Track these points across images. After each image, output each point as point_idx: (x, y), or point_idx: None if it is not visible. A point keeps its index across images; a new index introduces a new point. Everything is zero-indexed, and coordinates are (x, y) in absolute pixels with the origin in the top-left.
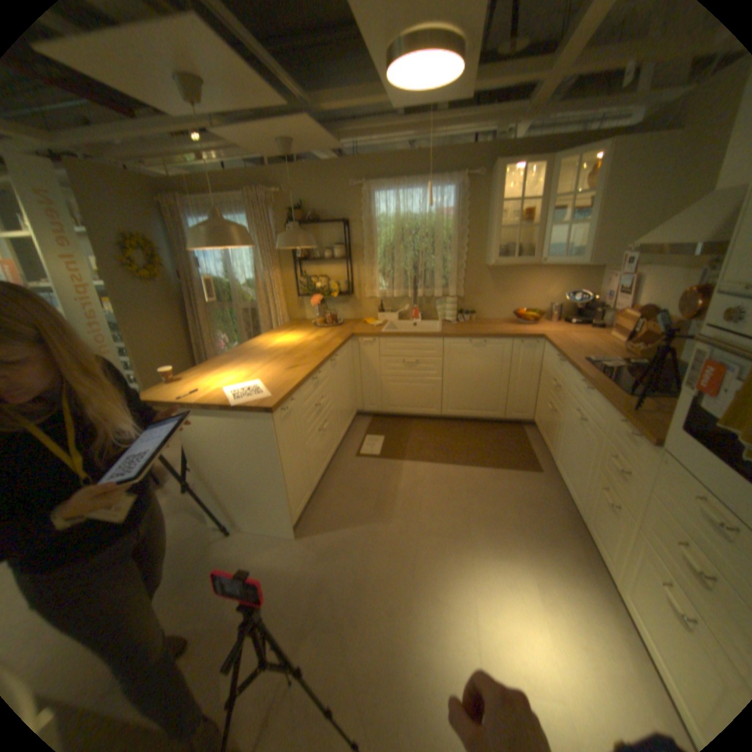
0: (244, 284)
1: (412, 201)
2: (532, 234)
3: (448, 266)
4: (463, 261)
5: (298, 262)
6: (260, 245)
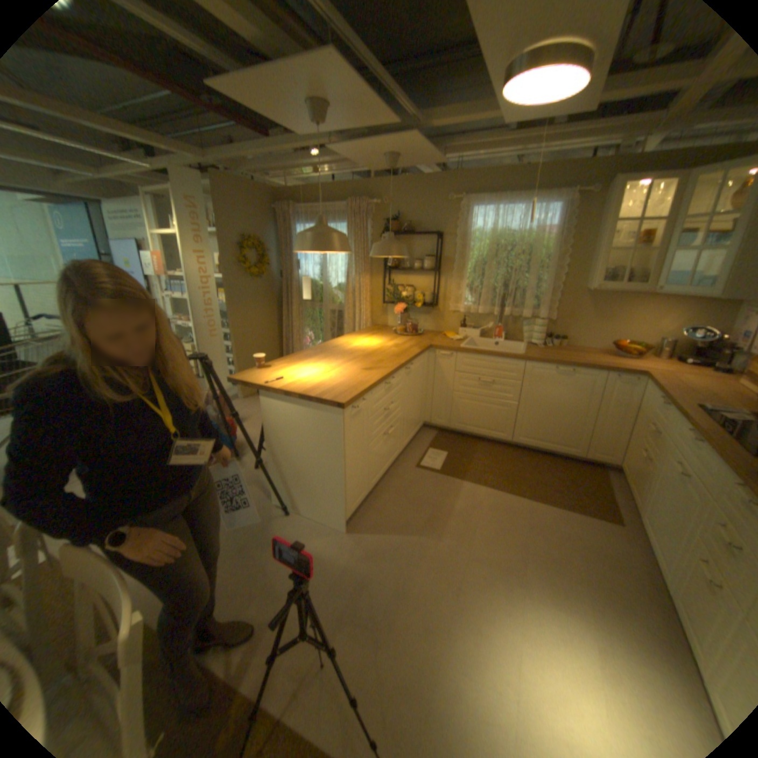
0: (336, 286)
1: (512, 216)
2: (650, 257)
3: (543, 285)
4: (561, 281)
5: (387, 270)
6: (355, 251)
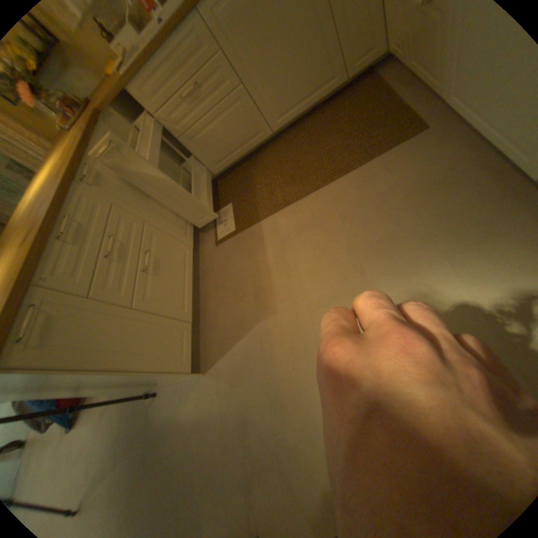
0: None
1: None
2: None
3: None
4: None
5: None
6: None
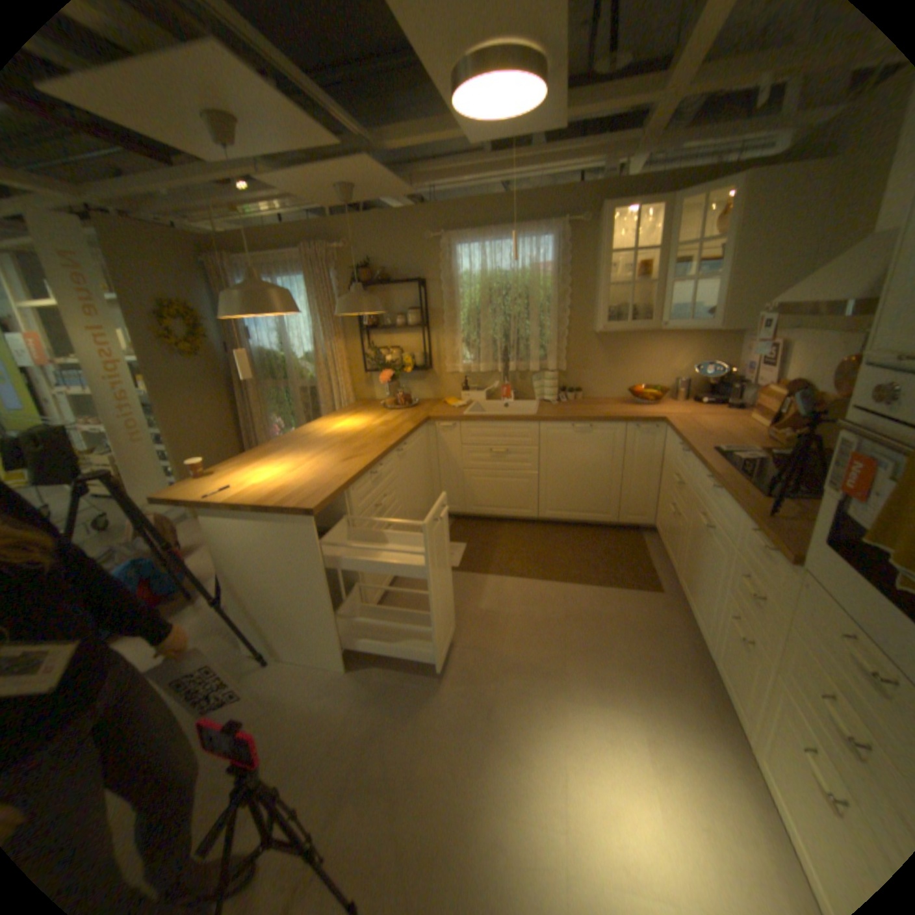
0: (301, 356)
1: (500, 254)
2: (651, 292)
3: (546, 332)
4: (565, 326)
5: (364, 330)
6: (319, 310)
